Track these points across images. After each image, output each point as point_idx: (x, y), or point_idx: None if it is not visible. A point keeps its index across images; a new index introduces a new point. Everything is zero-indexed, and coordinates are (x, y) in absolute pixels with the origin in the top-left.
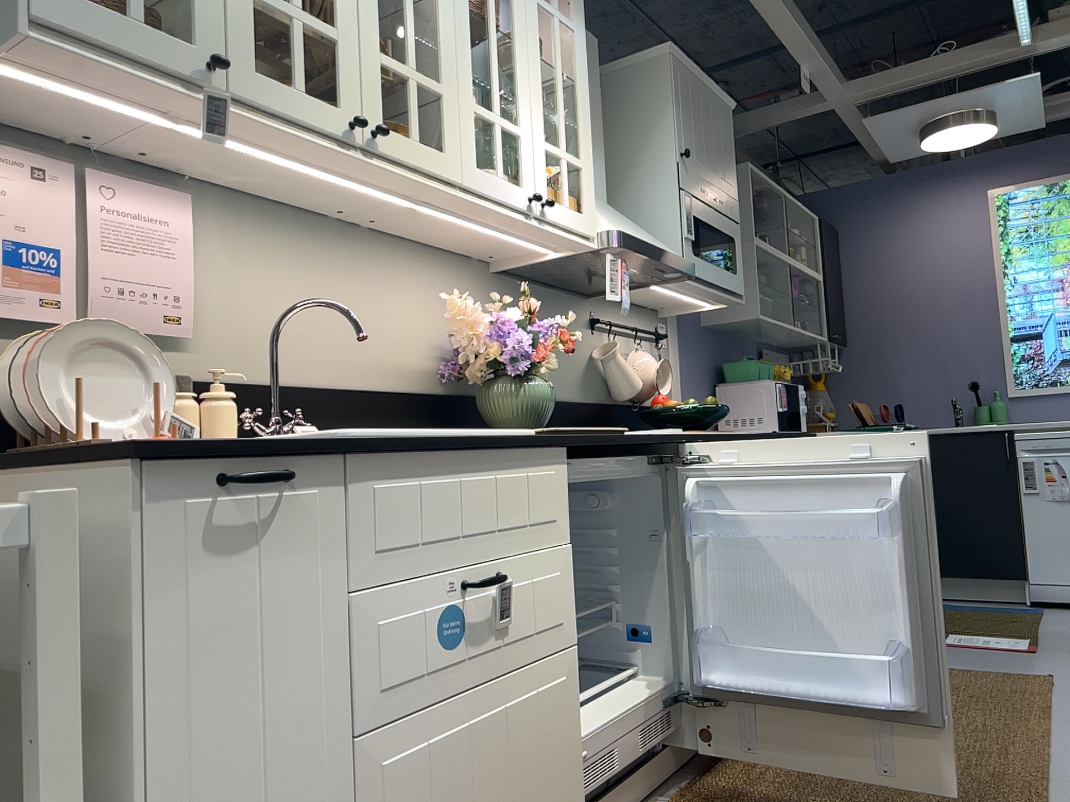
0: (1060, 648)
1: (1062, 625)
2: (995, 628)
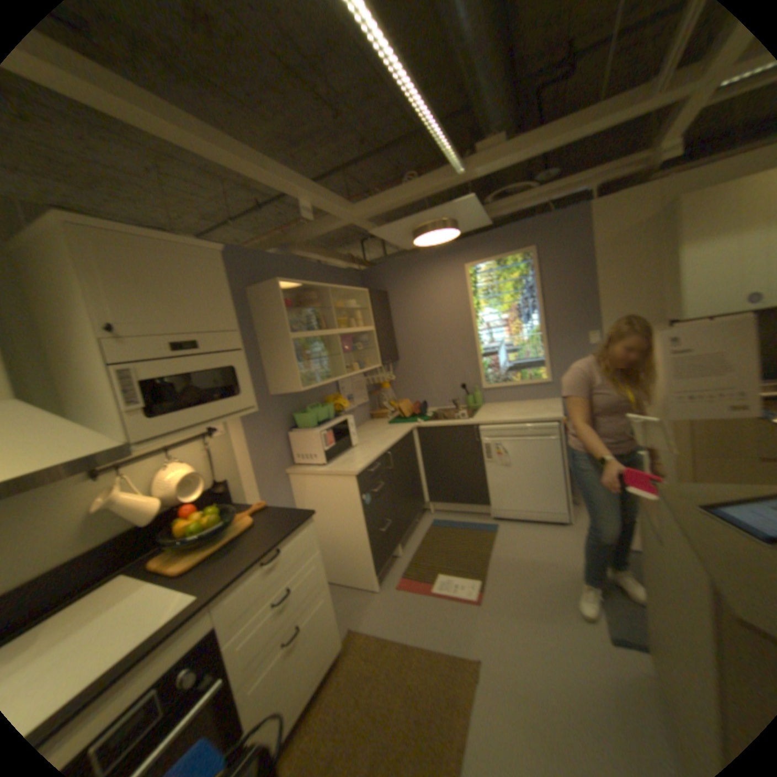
0: (495, 598)
1: (504, 556)
2: (465, 566)
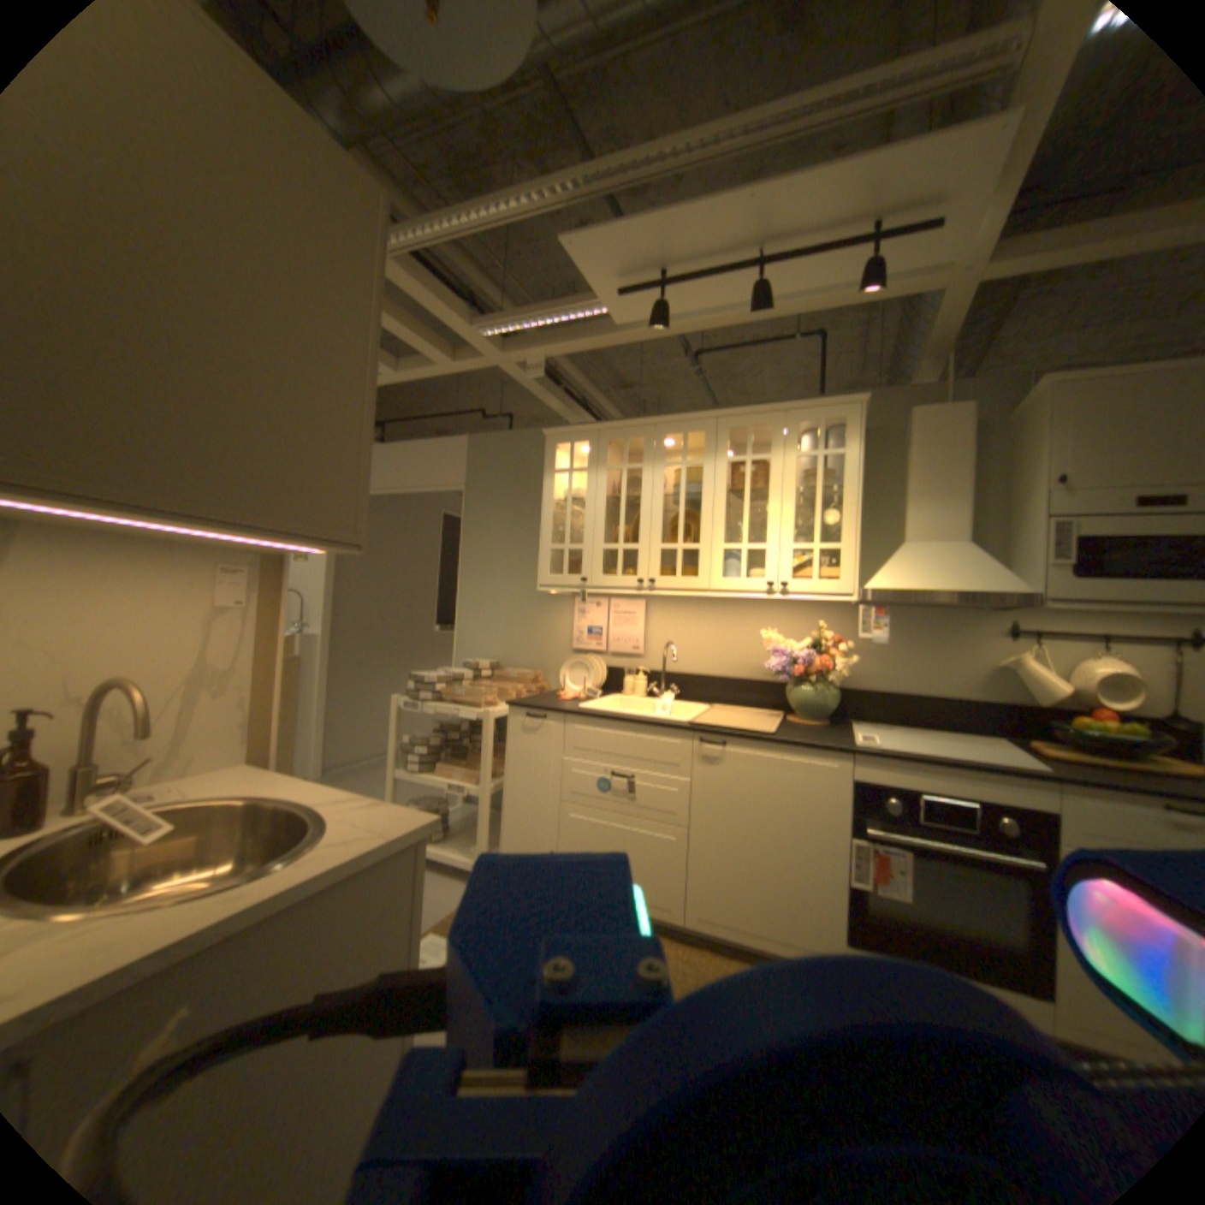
0: None
1: None
2: None
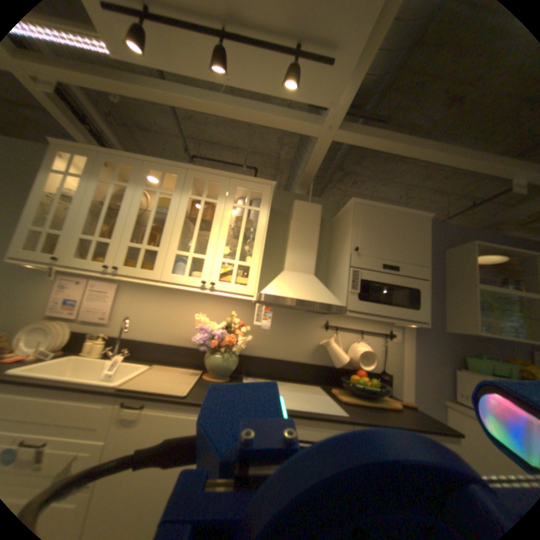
0: None
1: None
2: None
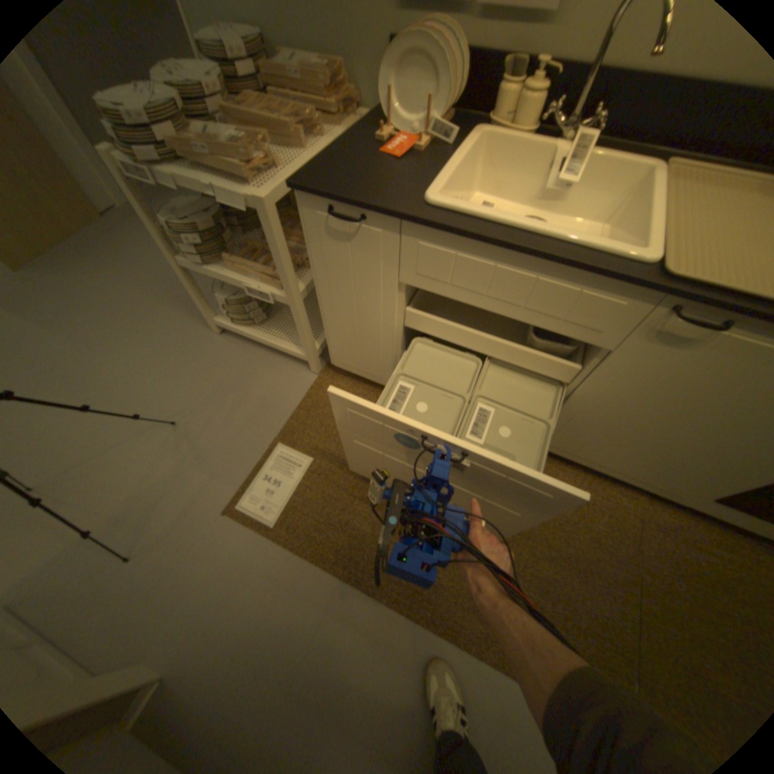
0: None
1: None
2: None
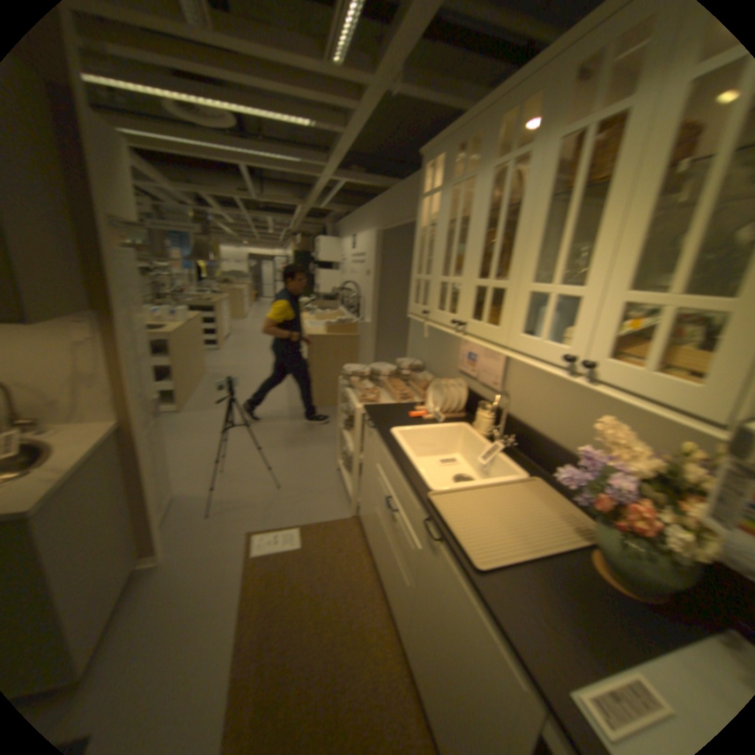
0: None
1: None
2: None
